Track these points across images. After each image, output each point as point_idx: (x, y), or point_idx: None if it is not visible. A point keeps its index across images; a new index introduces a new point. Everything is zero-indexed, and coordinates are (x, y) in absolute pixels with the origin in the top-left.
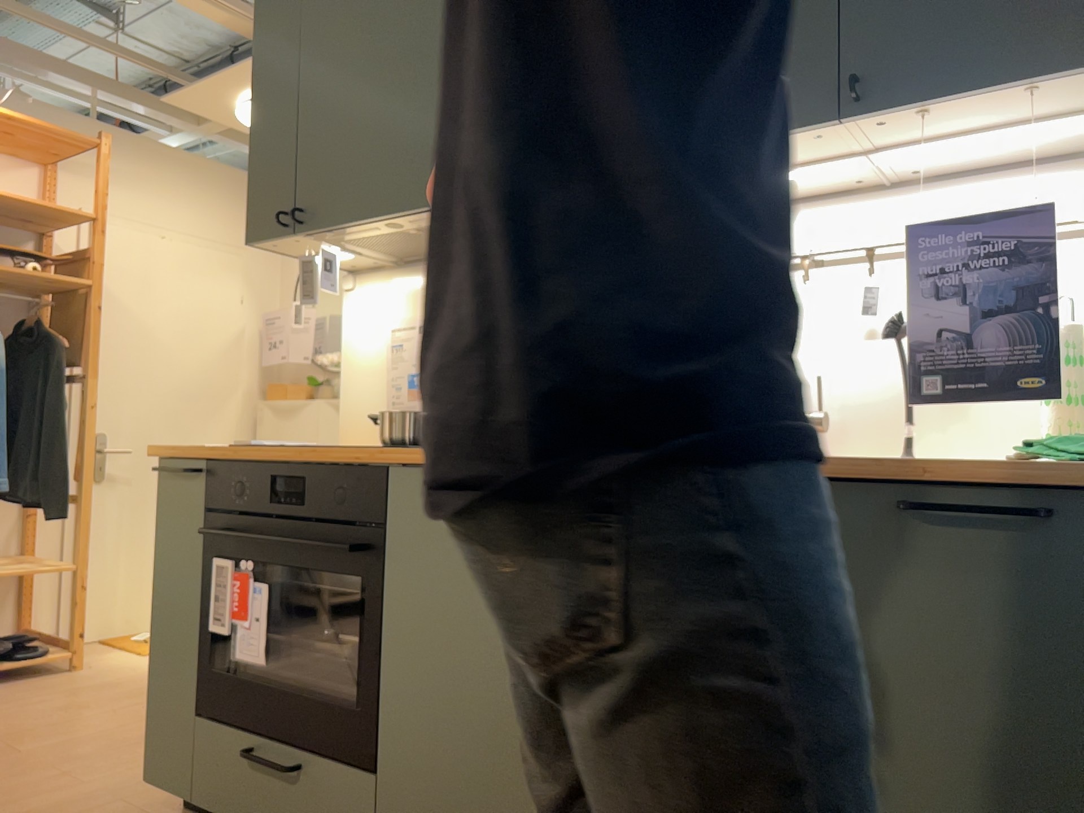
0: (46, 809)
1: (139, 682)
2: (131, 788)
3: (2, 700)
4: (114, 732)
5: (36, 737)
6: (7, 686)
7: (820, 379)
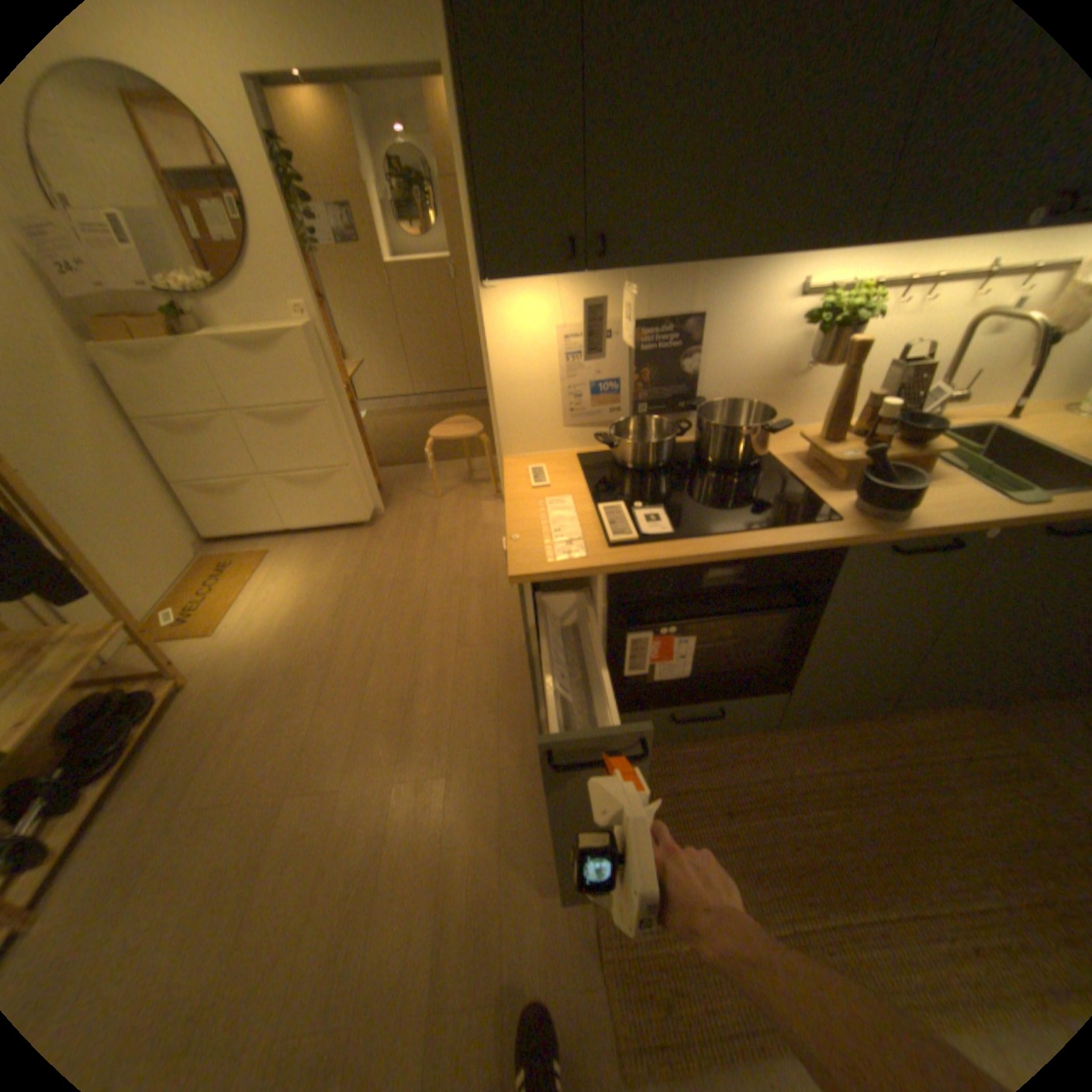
0: (467, 811)
1: (273, 665)
2: (481, 754)
3: (194, 758)
4: (364, 721)
5: (315, 768)
6: (157, 742)
7: (981, 371)
